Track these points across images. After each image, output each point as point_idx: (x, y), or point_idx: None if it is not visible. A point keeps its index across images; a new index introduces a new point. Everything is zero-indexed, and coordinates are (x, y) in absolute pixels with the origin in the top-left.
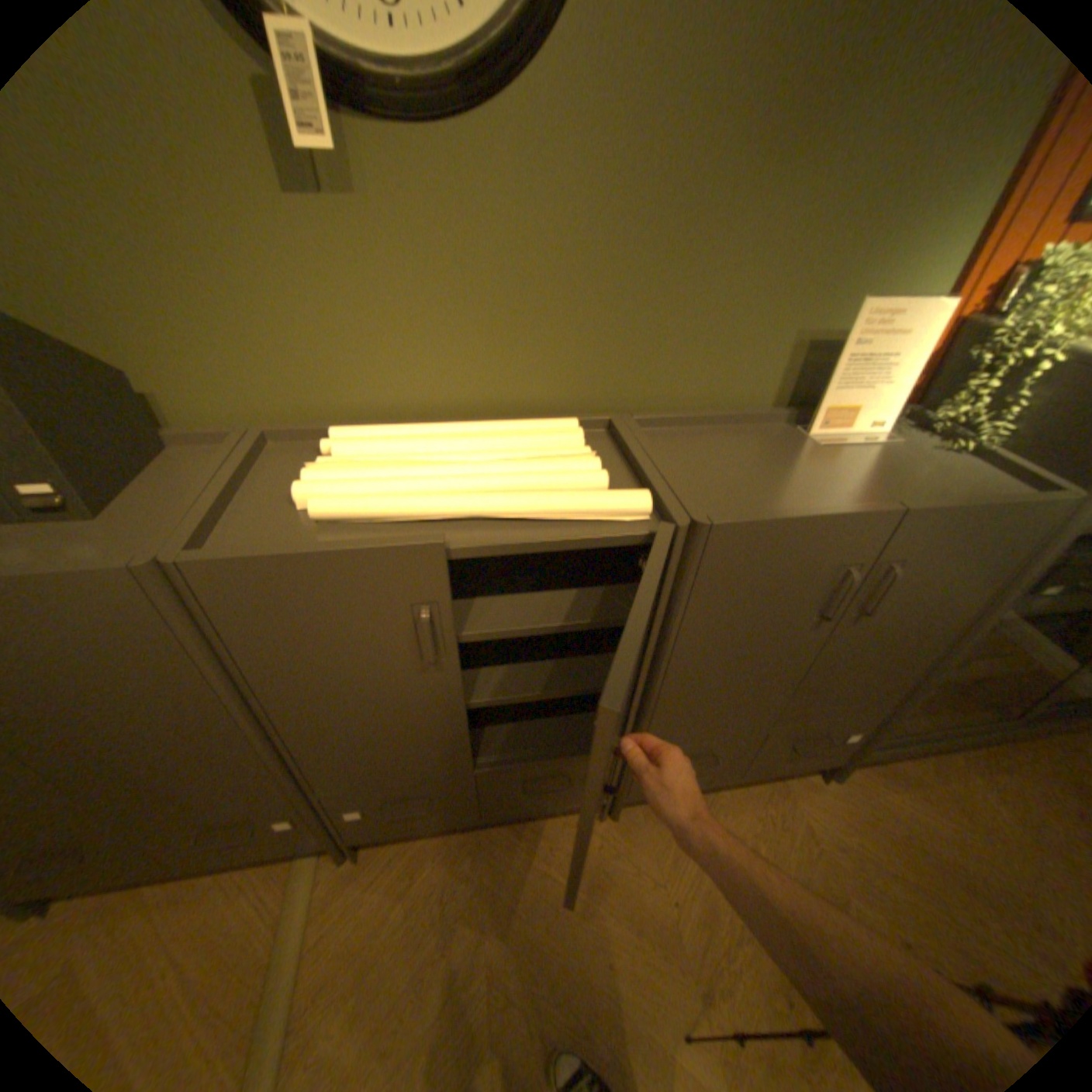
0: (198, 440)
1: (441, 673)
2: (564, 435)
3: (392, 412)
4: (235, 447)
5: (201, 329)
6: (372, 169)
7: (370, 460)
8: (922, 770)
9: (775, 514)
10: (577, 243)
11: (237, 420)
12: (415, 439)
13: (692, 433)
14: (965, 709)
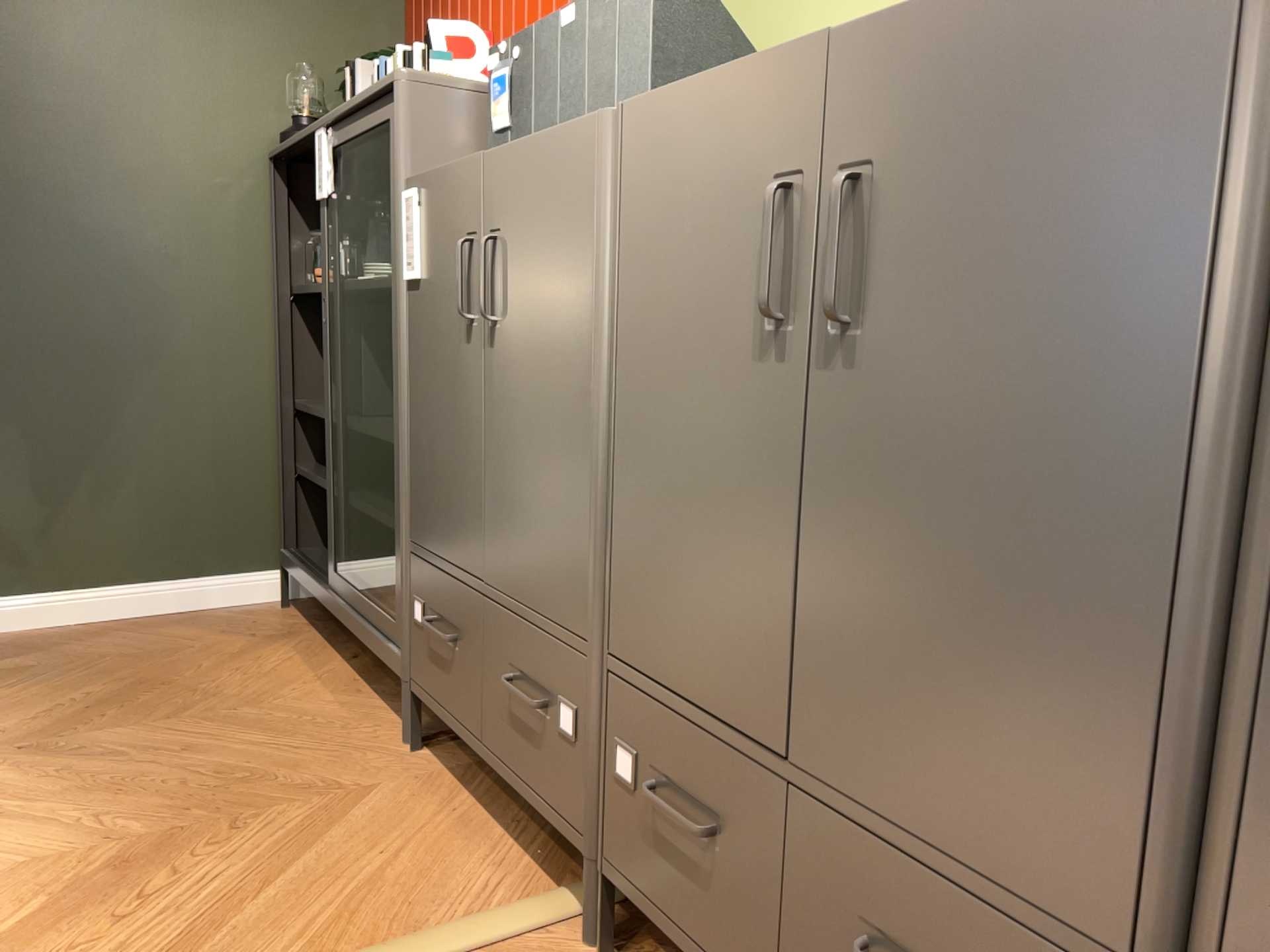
0: None
1: (781, 369)
2: None
3: None
4: None
5: None
6: None
7: None
8: None
9: None
10: None
11: None
12: None
13: None
14: None
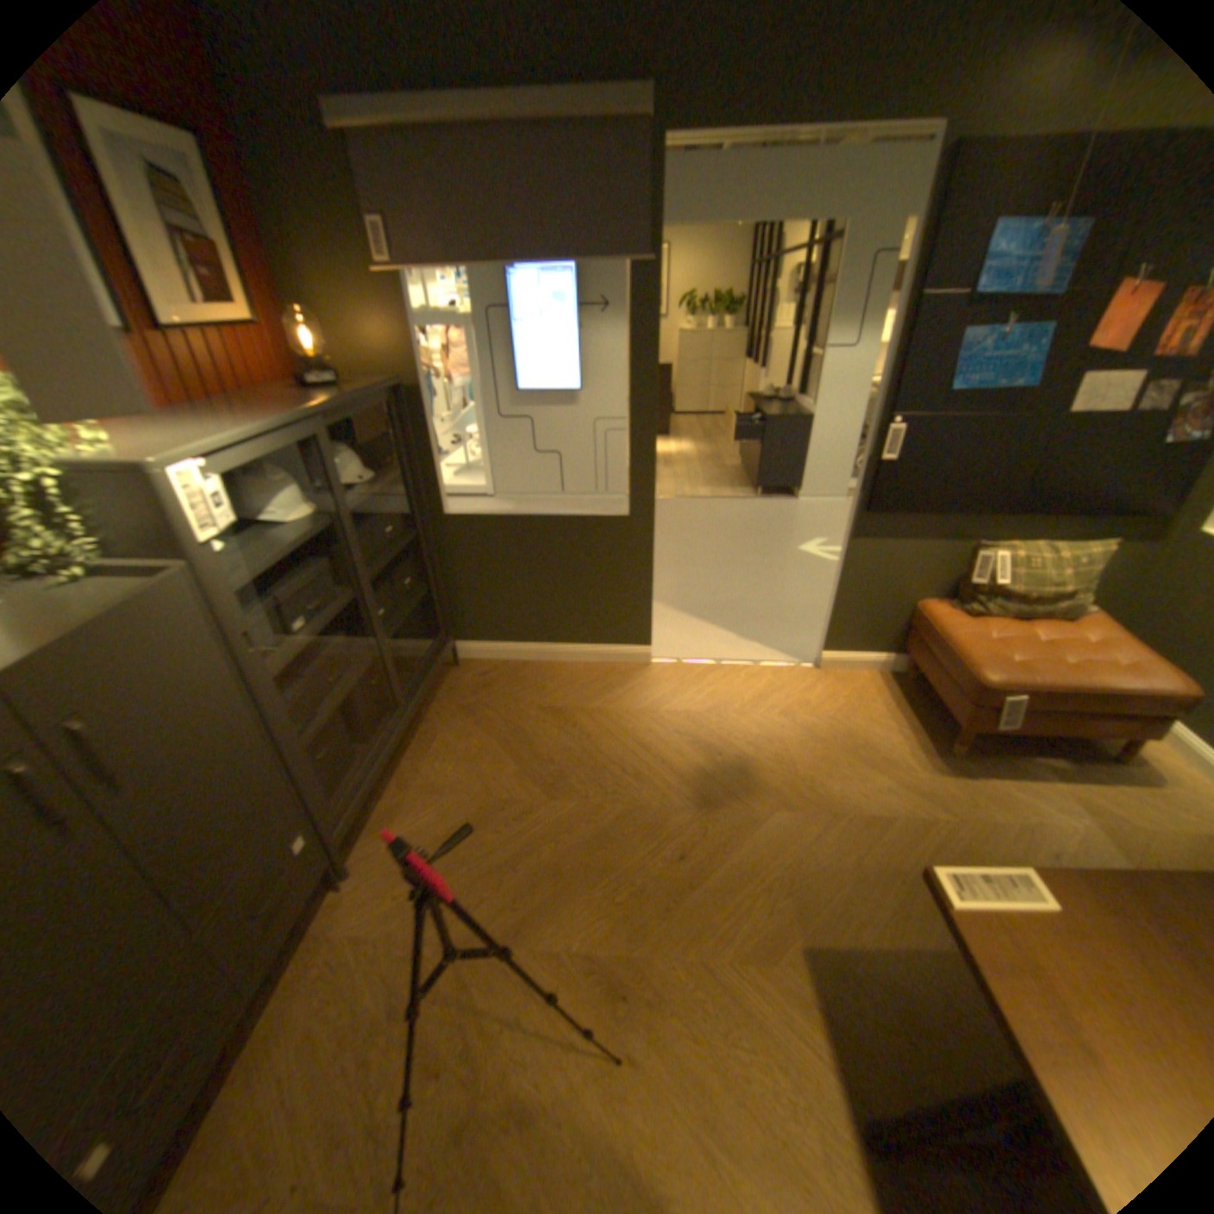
0: None
1: None
2: None
3: None
4: None
5: None
6: None
7: None
8: (390, 798)
9: None
10: None
11: None
12: None
13: None
14: (368, 733)
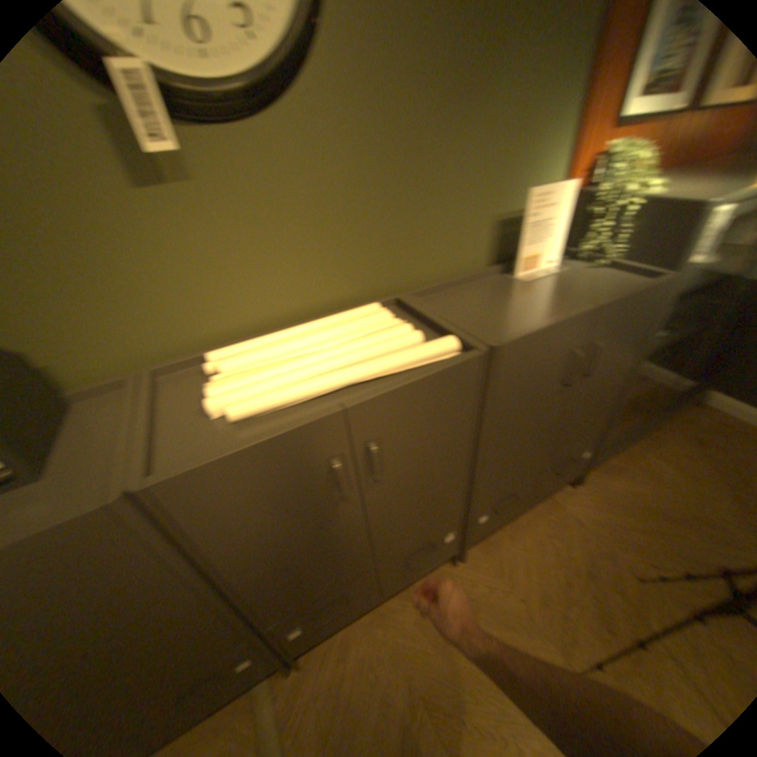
0: (103, 390)
1: (350, 503)
2: (380, 315)
3: (249, 330)
4: (139, 387)
5: (88, 304)
6: (206, 160)
7: (257, 368)
8: (621, 461)
9: (534, 329)
10: (355, 187)
11: (130, 366)
12: (280, 344)
13: (450, 294)
14: (632, 417)
